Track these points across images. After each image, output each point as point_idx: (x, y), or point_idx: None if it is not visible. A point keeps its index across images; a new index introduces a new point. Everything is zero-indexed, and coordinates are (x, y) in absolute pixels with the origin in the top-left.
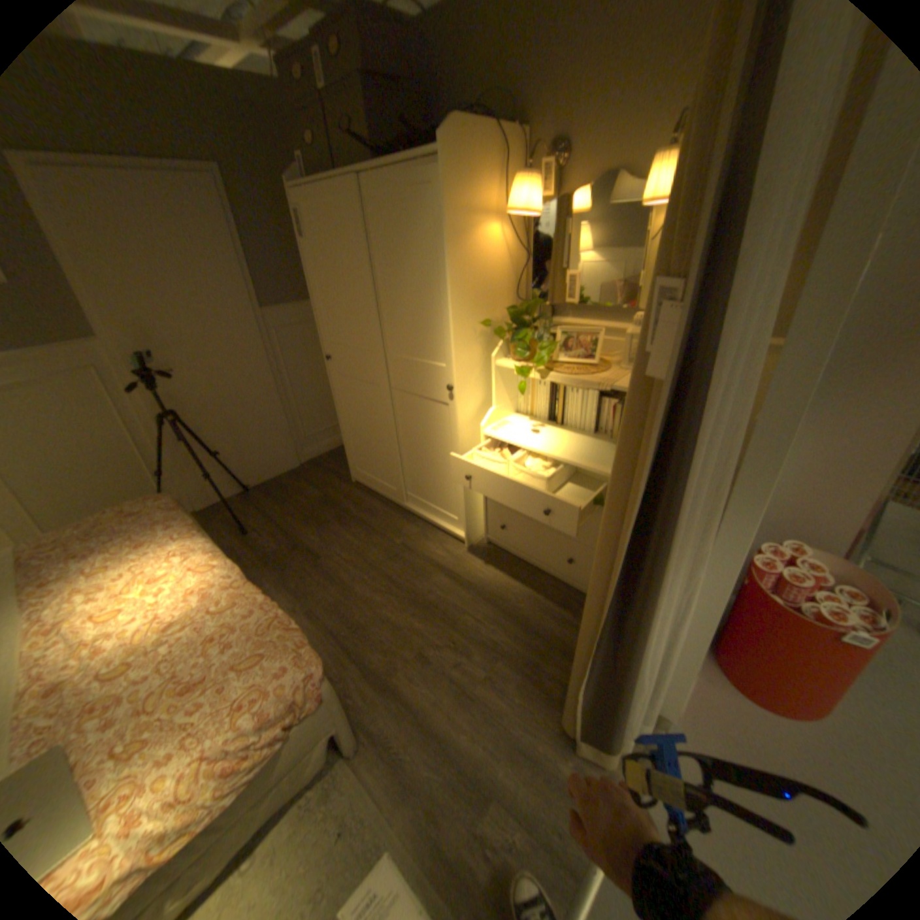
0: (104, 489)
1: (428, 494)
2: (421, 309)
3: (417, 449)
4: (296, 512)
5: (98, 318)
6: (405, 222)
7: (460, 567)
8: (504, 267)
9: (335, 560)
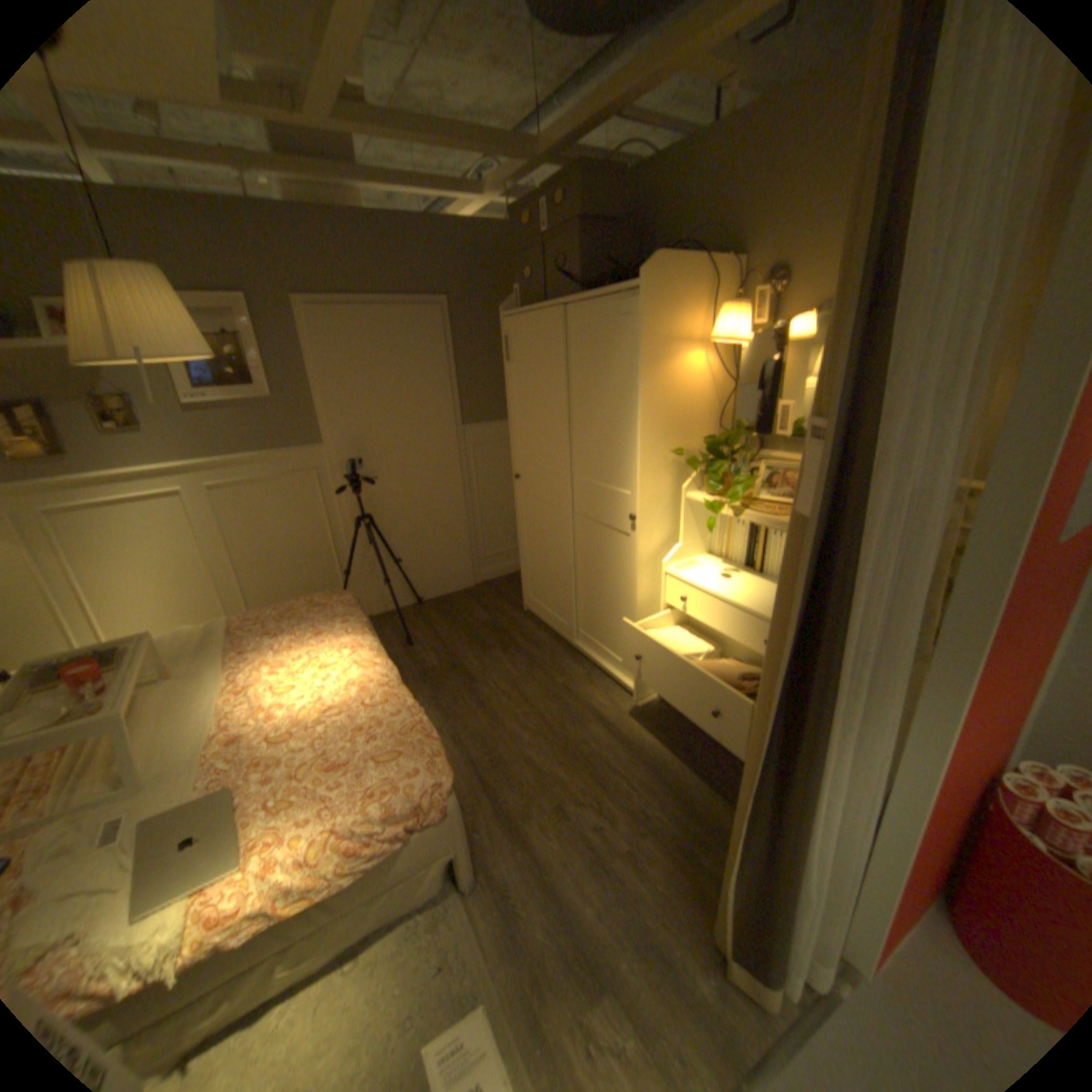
0: (301, 581)
1: (599, 634)
2: (611, 434)
3: (593, 581)
4: (462, 632)
5: (327, 428)
6: (604, 350)
7: (624, 722)
8: (706, 394)
9: (491, 688)
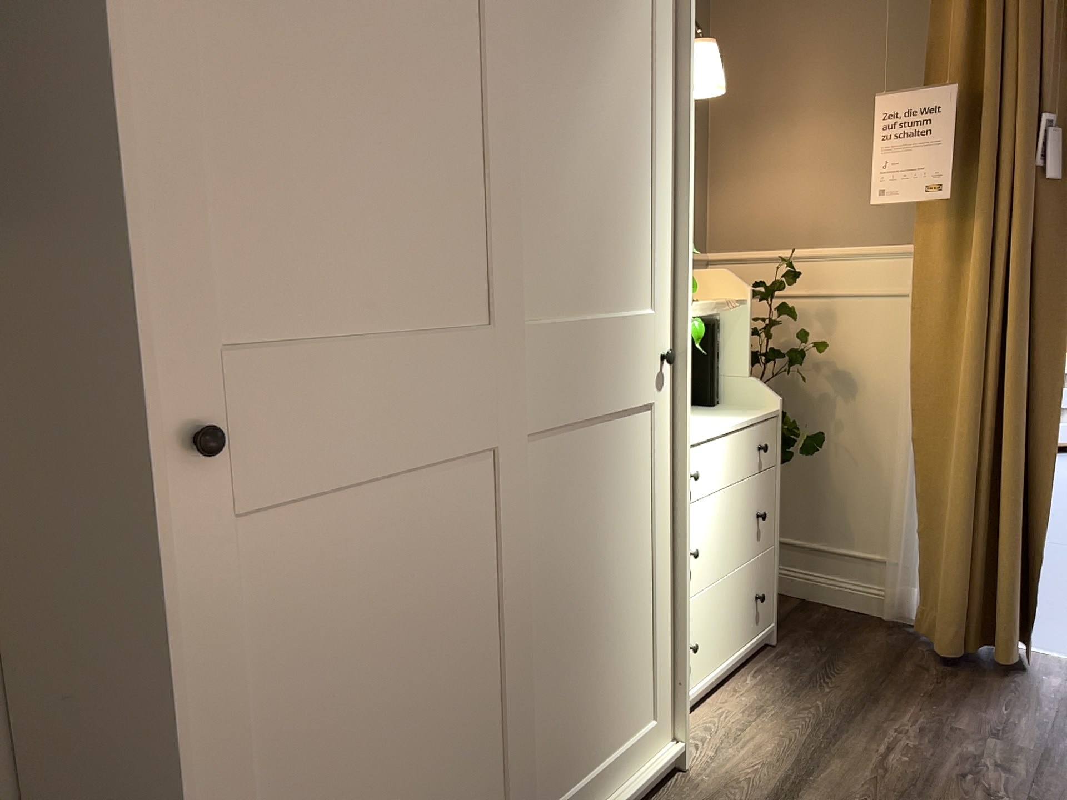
0: None
1: (591, 737)
2: (617, 178)
3: (573, 602)
4: None
5: None
6: None
7: (753, 778)
8: None
9: None
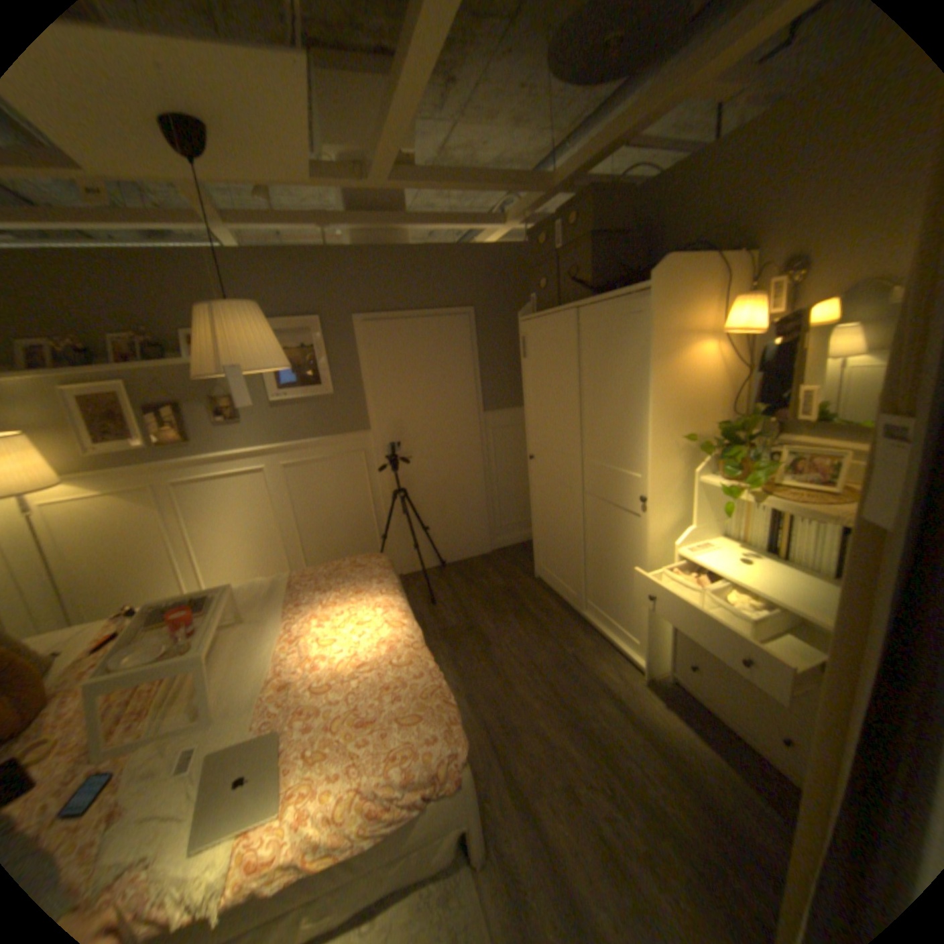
0: (349, 542)
1: (609, 608)
2: (622, 420)
3: (603, 557)
4: (479, 594)
5: (375, 417)
6: (615, 344)
7: (636, 702)
8: (720, 381)
9: (505, 652)
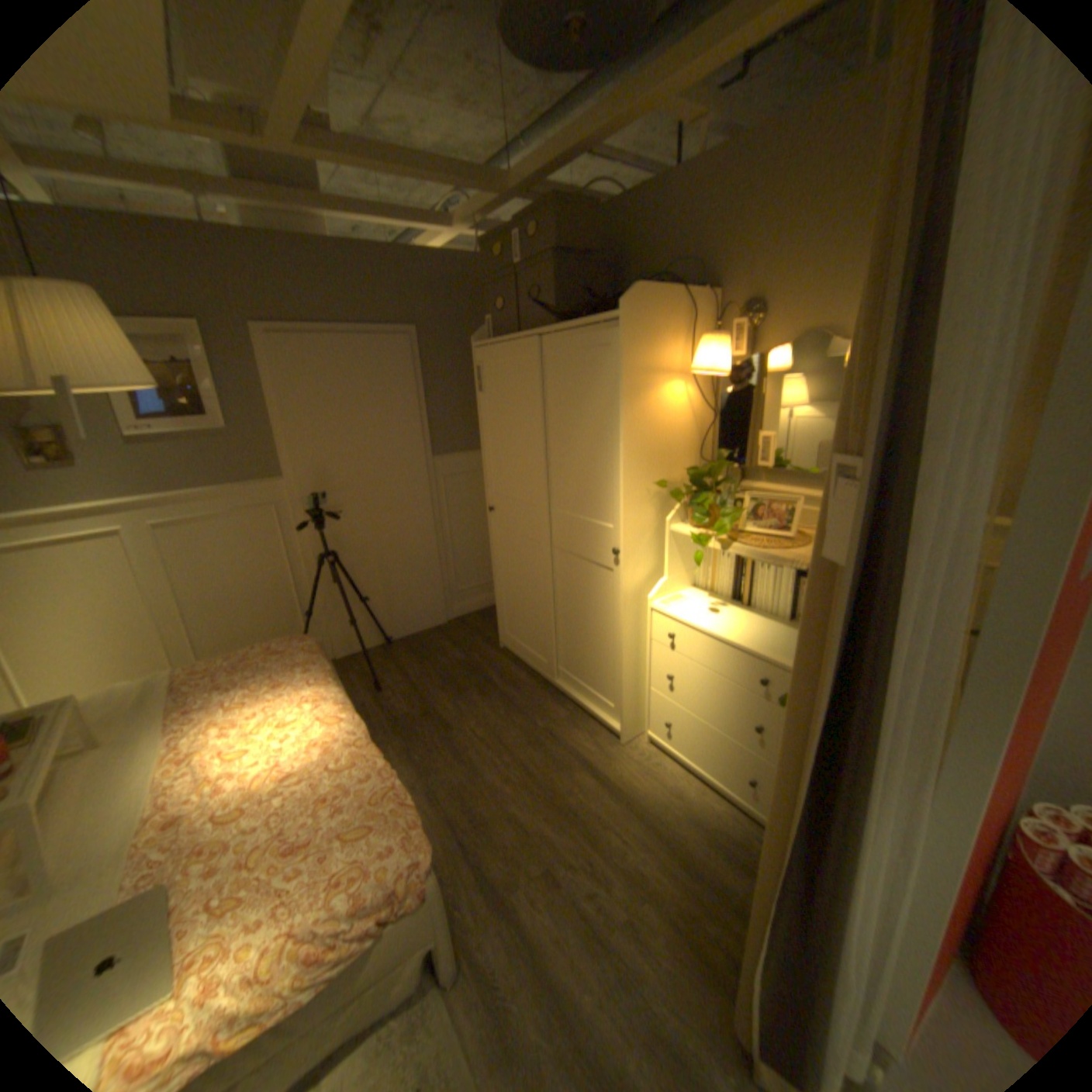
0: (258, 624)
1: (582, 672)
2: (592, 465)
3: (574, 617)
4: (435, 673)
5: (288, 460)
6: (582, 380)
7: (612, 769)
8: (687, 425)
9: (468, 736)
